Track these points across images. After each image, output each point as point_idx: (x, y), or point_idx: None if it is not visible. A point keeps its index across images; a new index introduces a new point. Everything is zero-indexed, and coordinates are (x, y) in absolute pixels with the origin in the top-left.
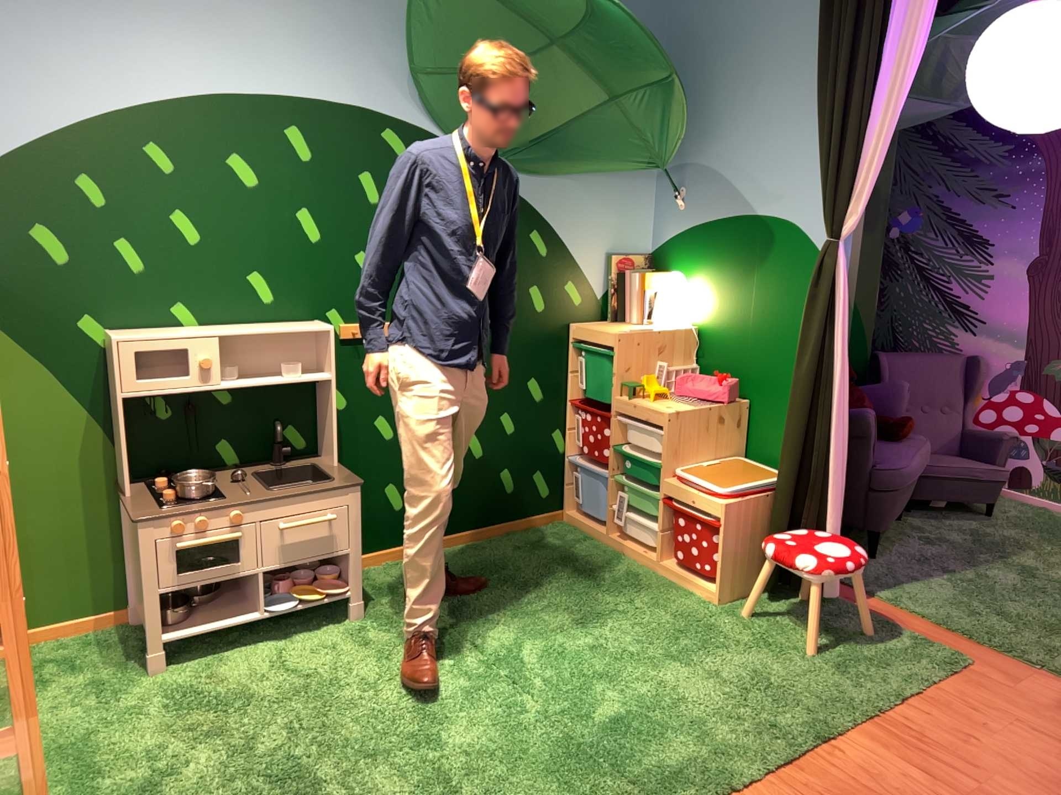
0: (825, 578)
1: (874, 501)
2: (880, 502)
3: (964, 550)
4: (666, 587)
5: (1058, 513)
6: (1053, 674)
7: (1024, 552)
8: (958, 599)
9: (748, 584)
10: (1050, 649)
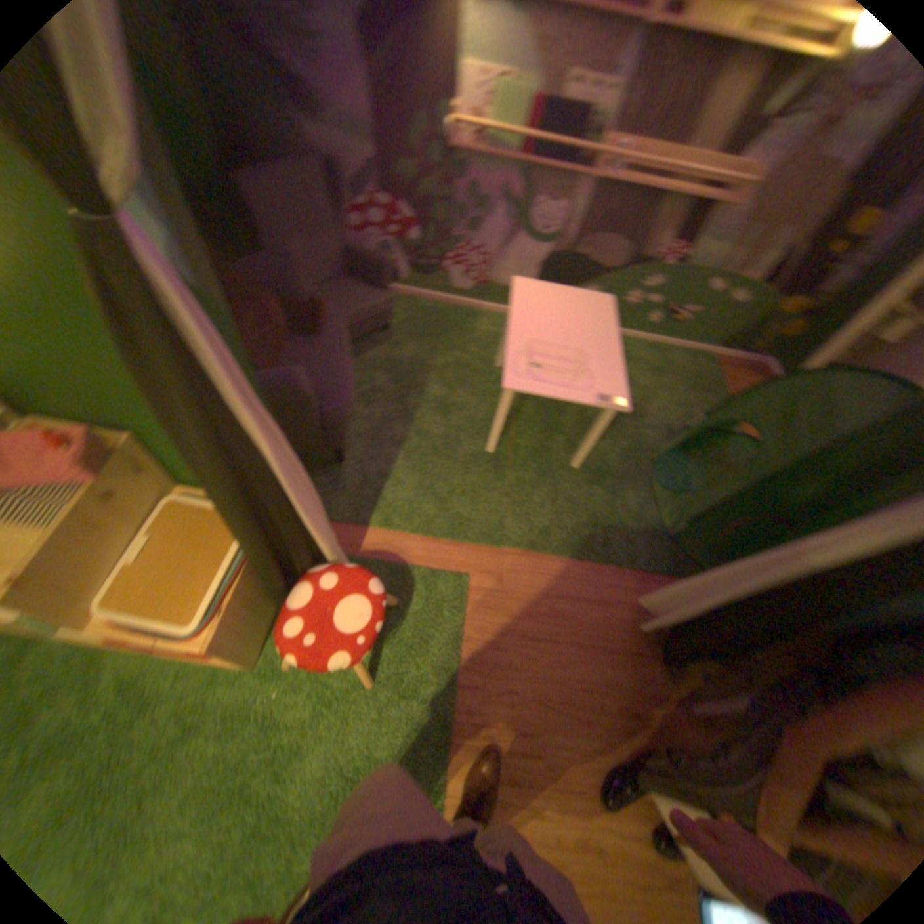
0: (363, 659)
1: (331, 437)
2: (338, 435)
3: (395, 401)
4: (179, 683)
5: (424, 301)
6: (512, 550)
7: (430, 378)
8: (423, 487)
9: (267, 623)
10: (499, 517)
